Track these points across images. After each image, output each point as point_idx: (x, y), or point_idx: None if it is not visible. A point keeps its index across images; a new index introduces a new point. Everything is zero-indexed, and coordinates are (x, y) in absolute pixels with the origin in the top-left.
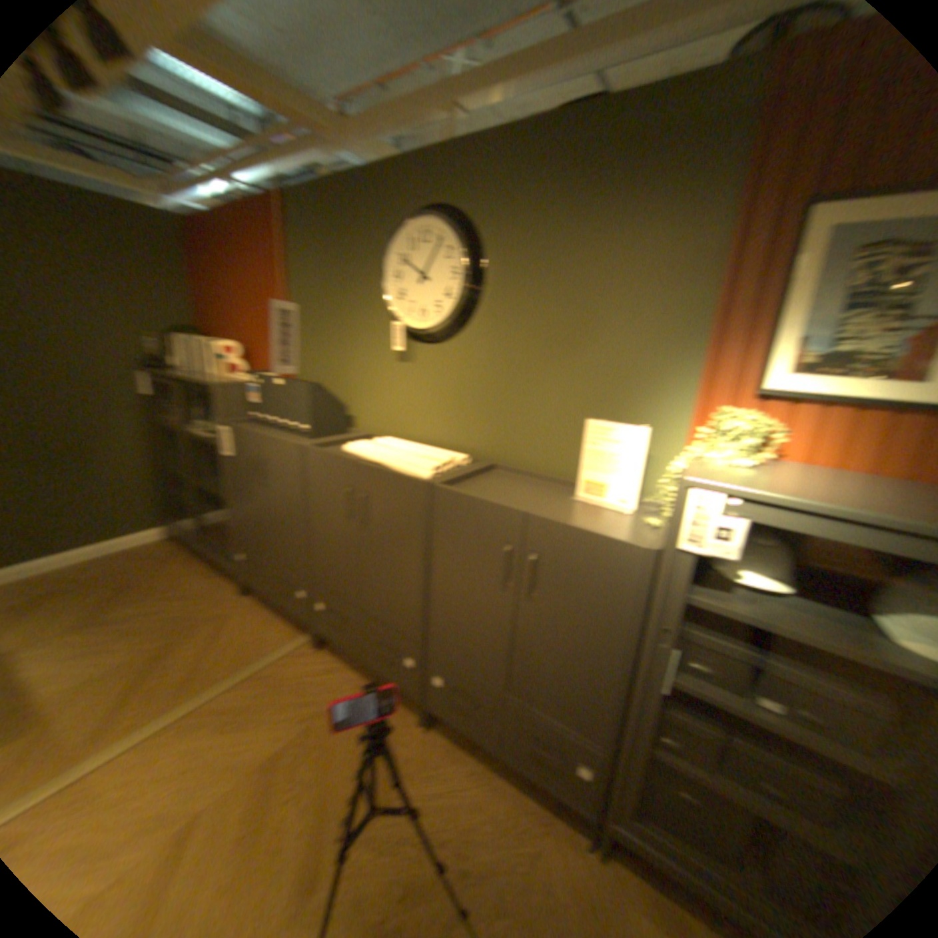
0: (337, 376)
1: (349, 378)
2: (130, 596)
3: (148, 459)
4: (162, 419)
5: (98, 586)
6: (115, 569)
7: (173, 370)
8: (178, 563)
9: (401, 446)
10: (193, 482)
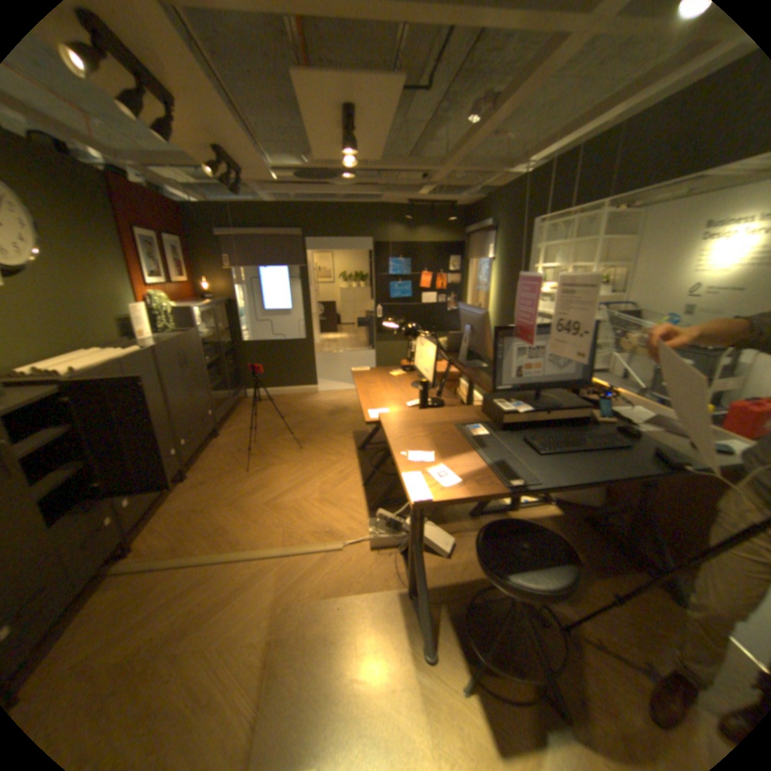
0: None
1: None
2: None
3: None
4: None
5: None
6: None
7: None
8: None
9: (67, 359)
10: None
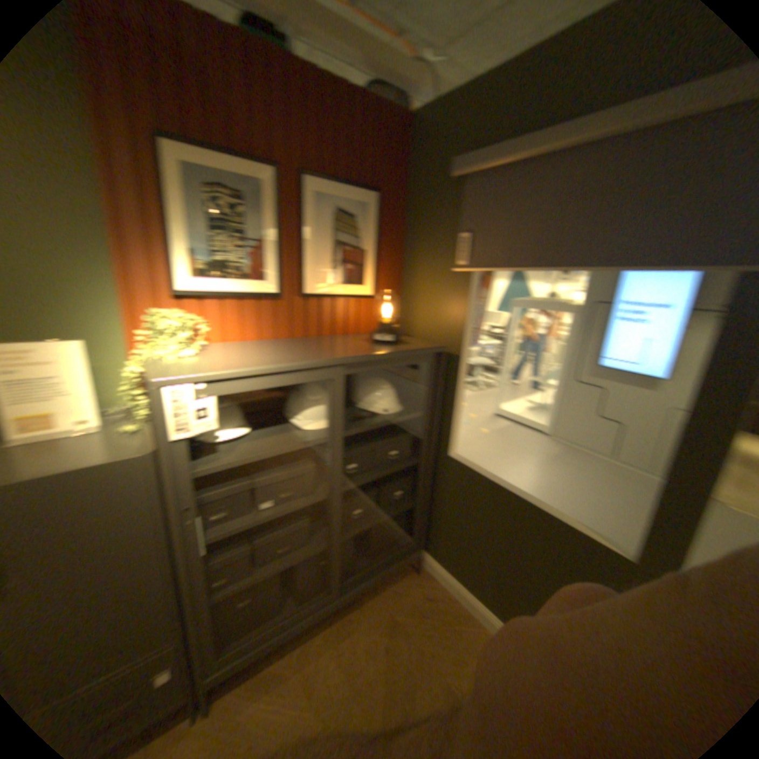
0: None
1: None
2: None
3: None
4: None
5: None
6: None
7: None
8: None
9: None
10: None
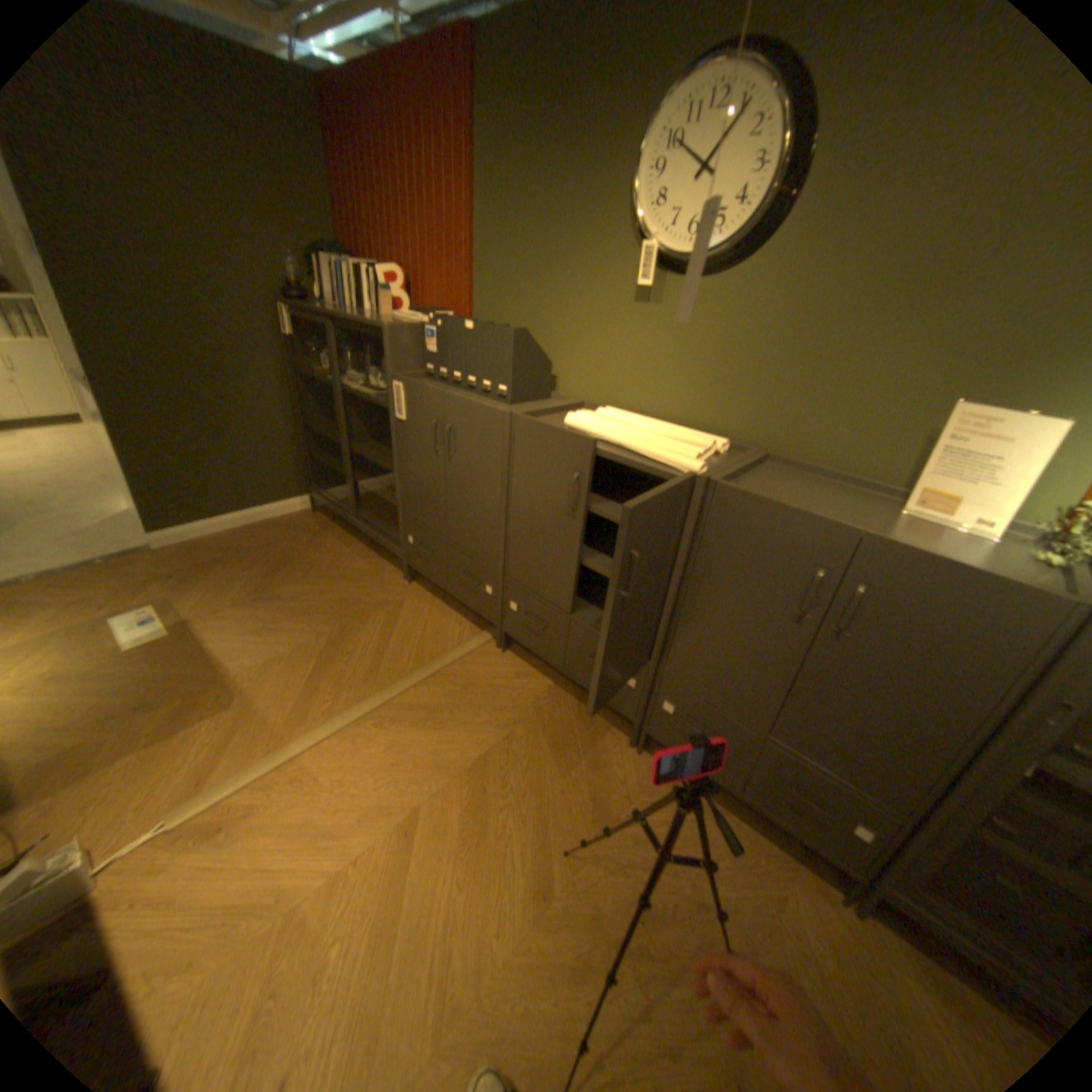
0: (543, 319)
1: (560, 323)
2: (299, 570)
3: (300, 417)
4: (316, 369)
5: (264, 556)
6: (277, 539)
7: (325, 305)
8: (339, 538)
9: (640, 421)
10: (356, 448)
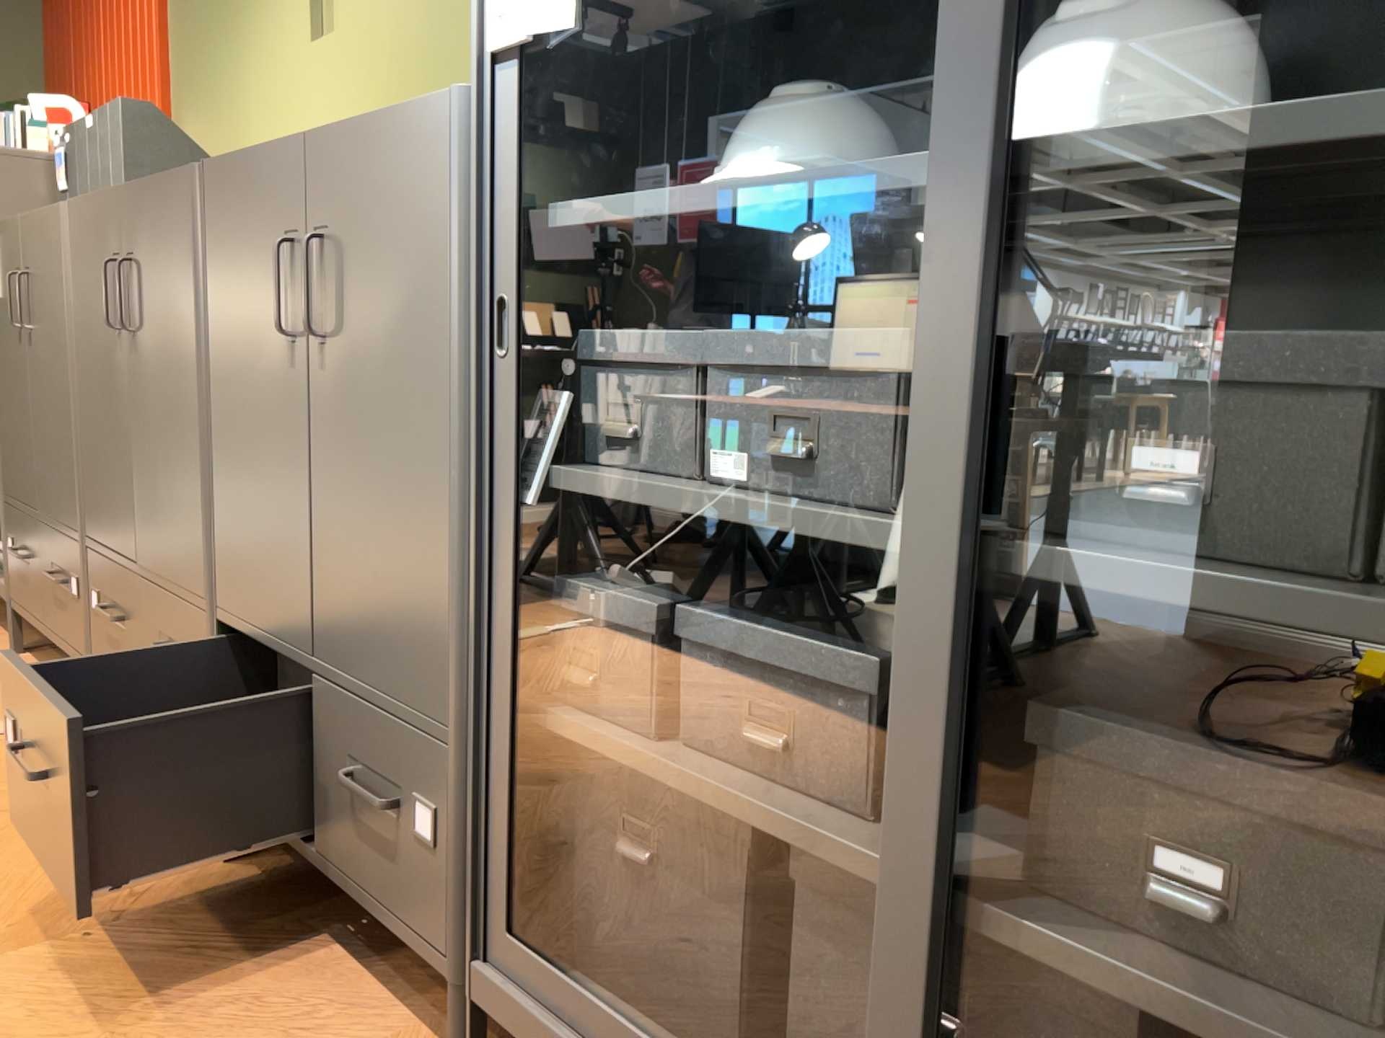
0: (235, 123)
1: (251, 118)
2: None
3: None
4: None
5: None
6: None
7: None
8: None
9: None
10: None
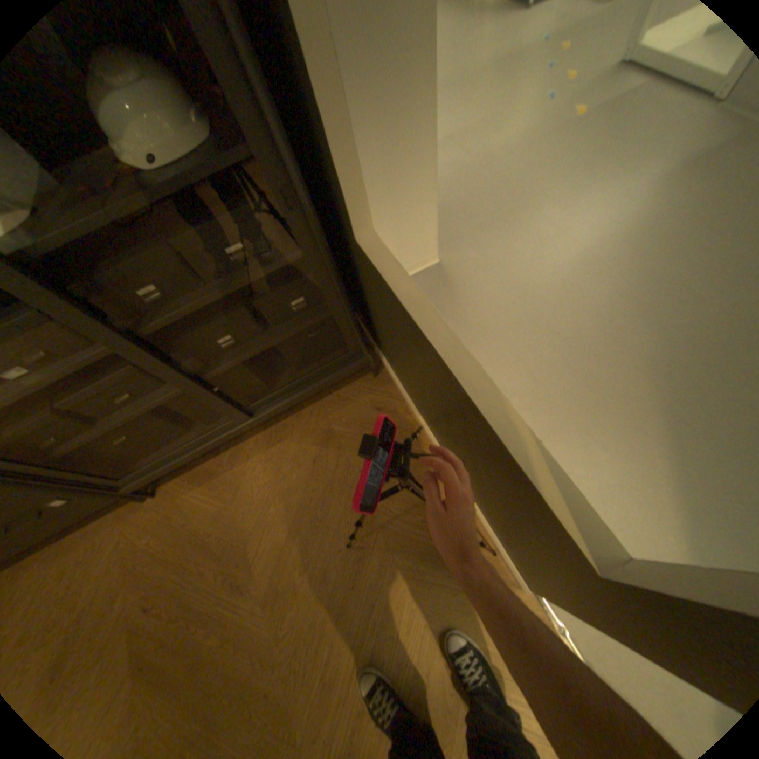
0: None
1: None
2: None
3: None
4: None
5: None
6: None
7: None
8: None
9: None
10: None
